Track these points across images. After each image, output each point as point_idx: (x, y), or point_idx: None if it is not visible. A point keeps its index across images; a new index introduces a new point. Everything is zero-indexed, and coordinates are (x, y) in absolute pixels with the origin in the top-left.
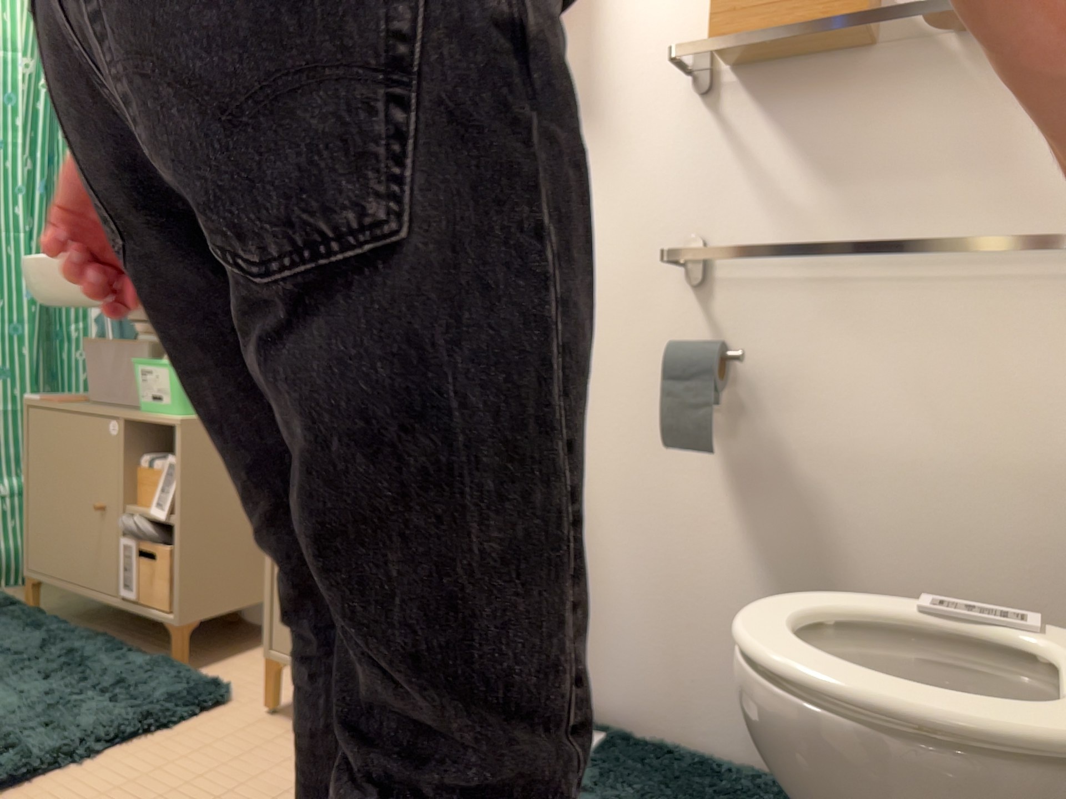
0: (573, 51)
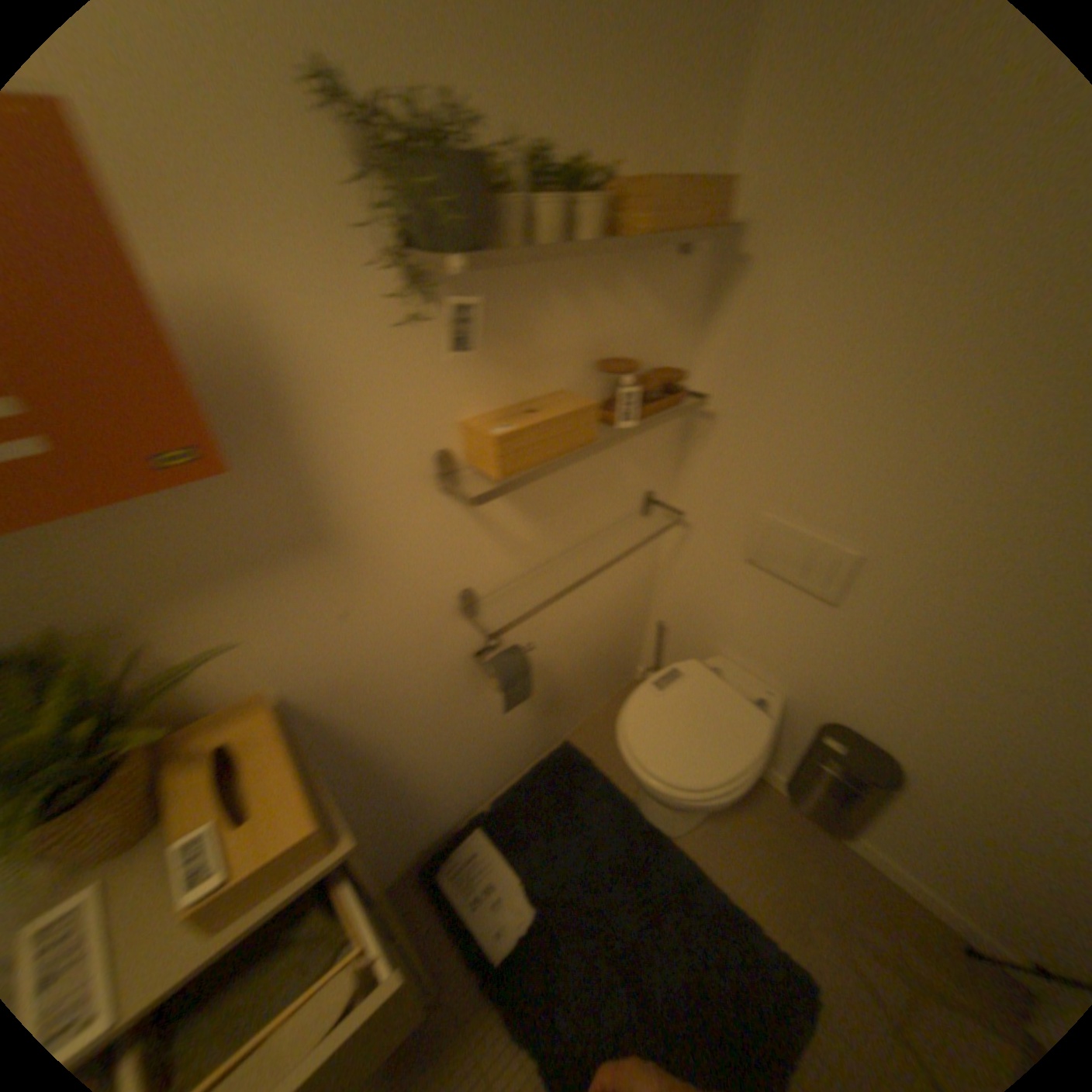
0: (285, 479)
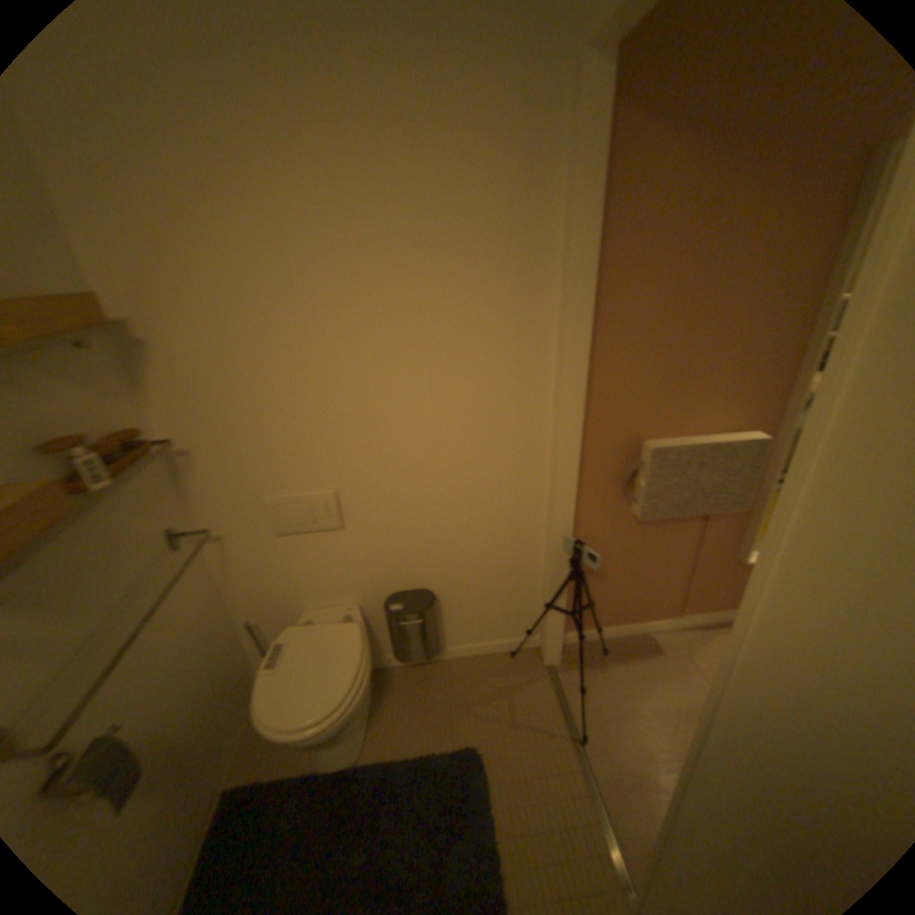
0: None
